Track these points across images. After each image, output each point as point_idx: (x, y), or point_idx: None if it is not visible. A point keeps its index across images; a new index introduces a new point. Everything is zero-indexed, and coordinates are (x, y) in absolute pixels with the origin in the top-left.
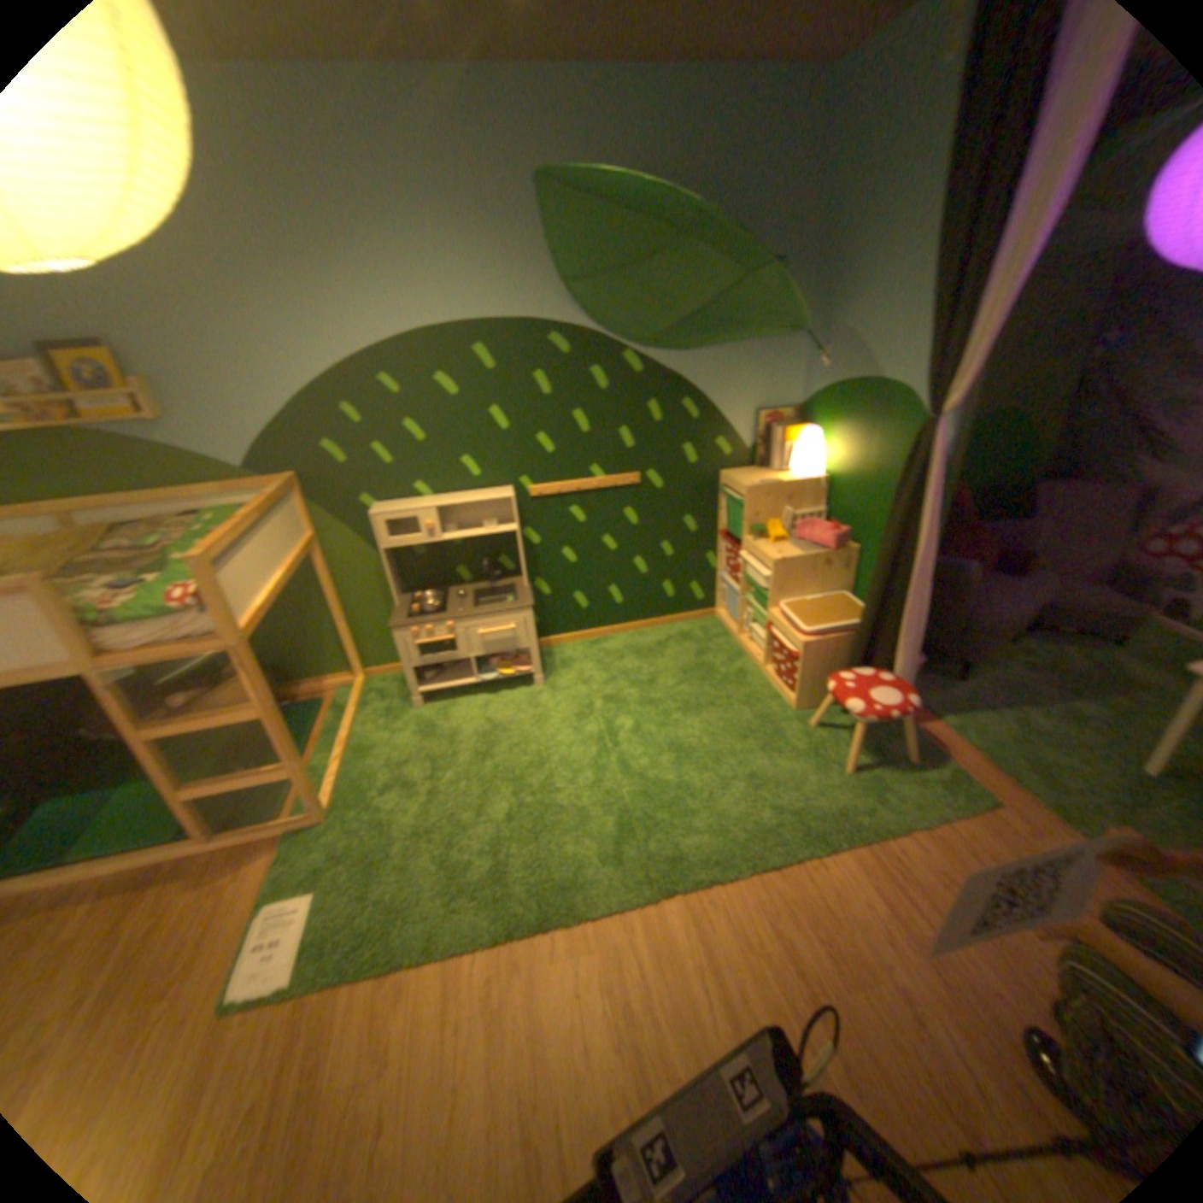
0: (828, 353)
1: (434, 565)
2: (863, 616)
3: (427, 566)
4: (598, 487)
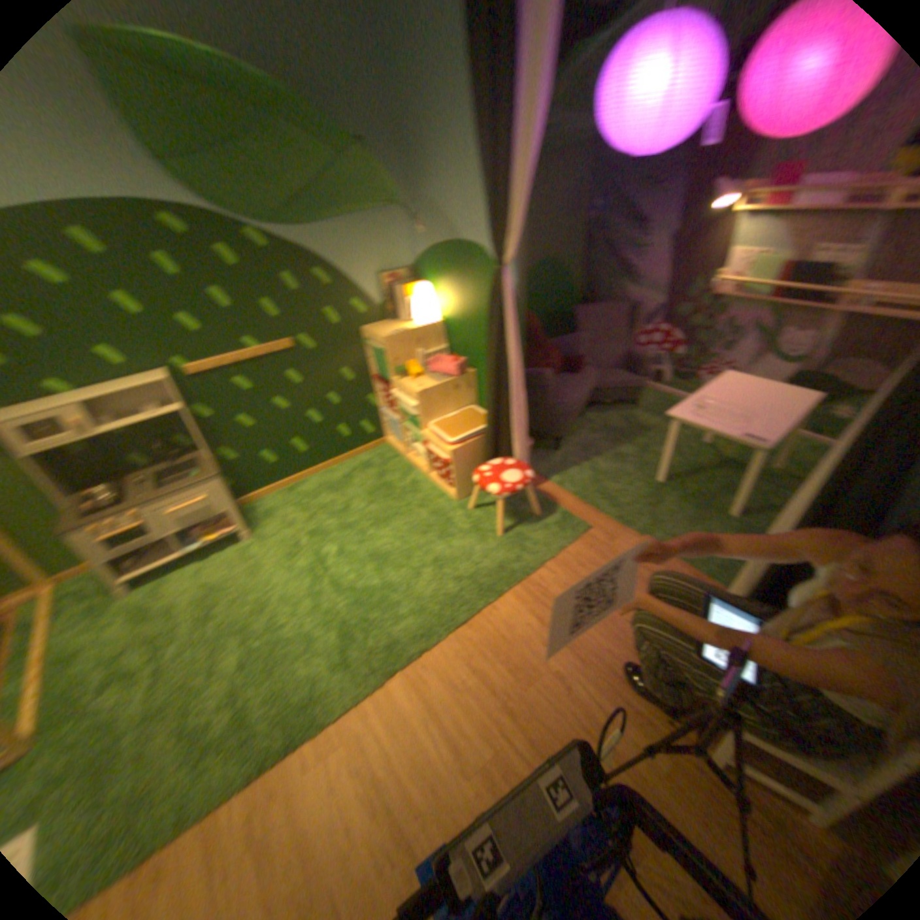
0: (420, 222)
1: (97, 459)
2: (486, 423)
3: (89, 462)
4: (254, 356)
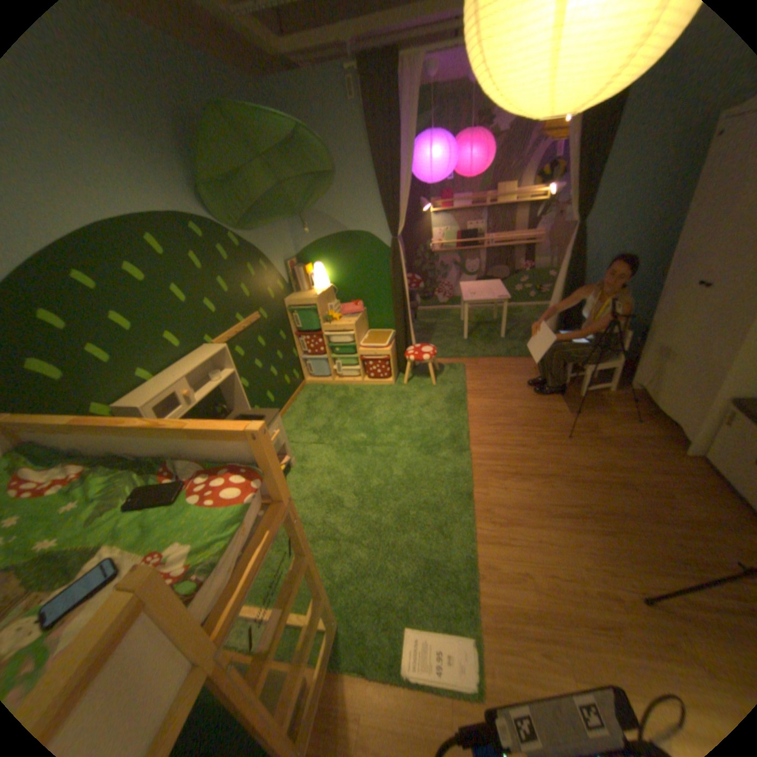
0: (307, 226)
1: None
2: (397, 328)
3: None
4: (244, 327)
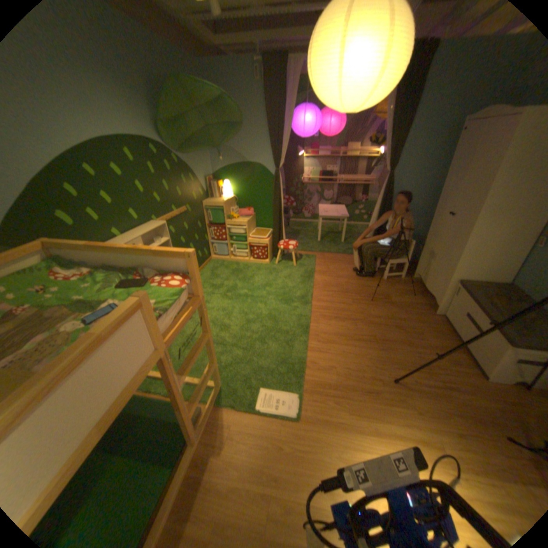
0: (221, 156)
1: None
2: (274, 228)
3: None
4: (176, 215)
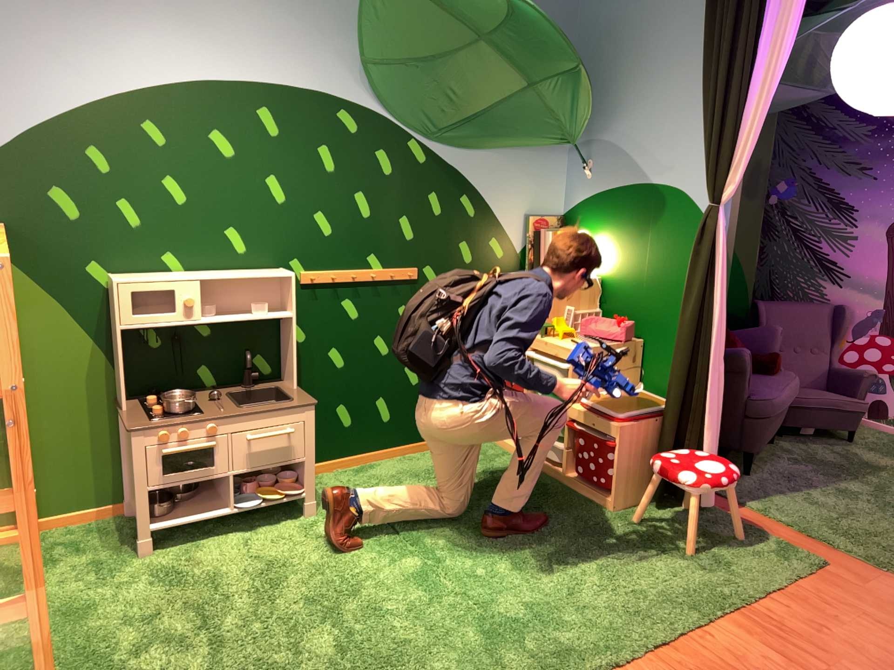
0: (588, 168)
1: (177, 360)
2: (665, 393)
3: (168, 361)
4: (377, 278)
